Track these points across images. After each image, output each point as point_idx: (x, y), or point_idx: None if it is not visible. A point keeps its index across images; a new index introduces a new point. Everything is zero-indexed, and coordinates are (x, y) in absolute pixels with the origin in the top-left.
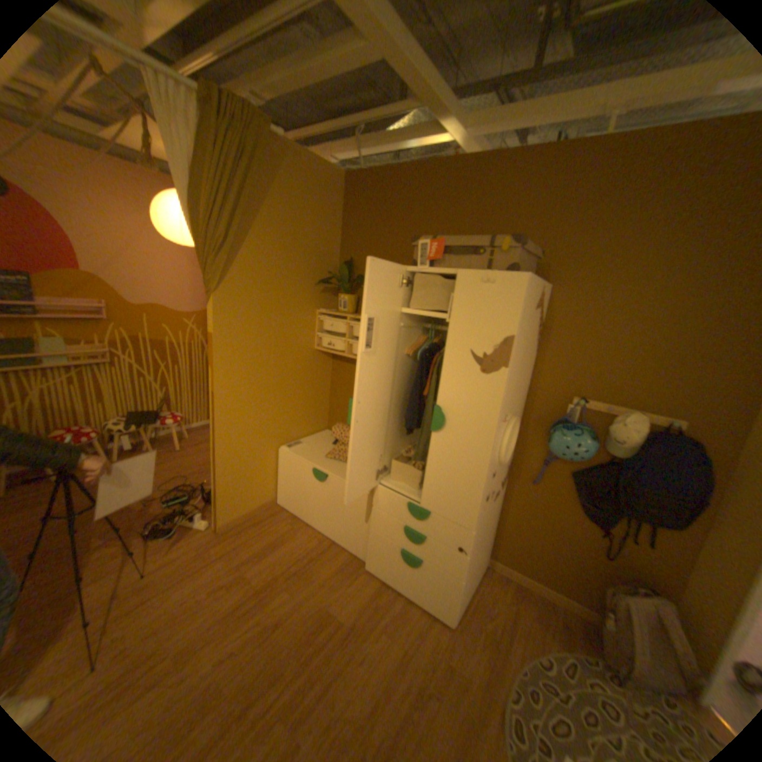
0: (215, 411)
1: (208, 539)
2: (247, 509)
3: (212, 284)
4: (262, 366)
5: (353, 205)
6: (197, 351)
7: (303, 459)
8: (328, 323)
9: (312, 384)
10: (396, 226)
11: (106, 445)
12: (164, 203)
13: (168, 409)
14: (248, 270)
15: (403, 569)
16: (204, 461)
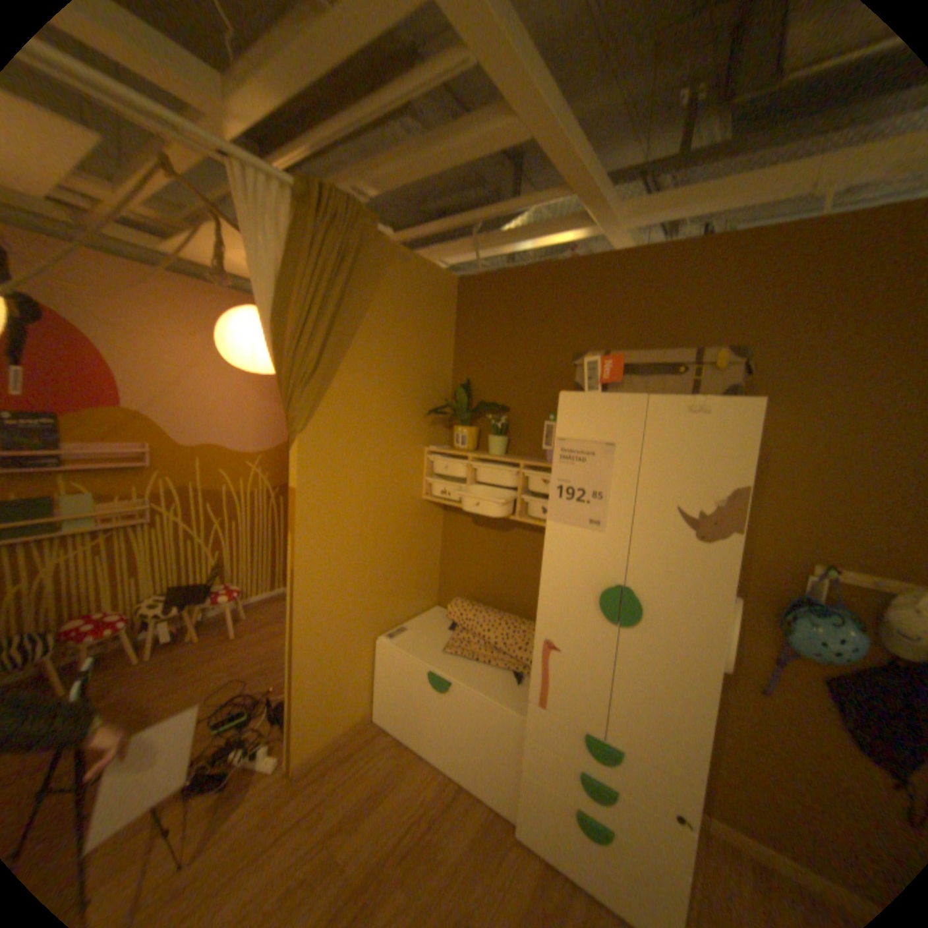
0: (295, 596)
1: (277, 789)
2: (333, 734)
3: (297, 423)
4: (357, 527)
5: (470, 316)
6: (261, 501)
7: (412, 657)
8: (441, 464)
9: (418, 545)
10: (529, 339)
11: (137, 635)
12: (234, 323)
13: (220, 580)
14: (344, 402)
15: (581, 844)
16: (268, 654)
